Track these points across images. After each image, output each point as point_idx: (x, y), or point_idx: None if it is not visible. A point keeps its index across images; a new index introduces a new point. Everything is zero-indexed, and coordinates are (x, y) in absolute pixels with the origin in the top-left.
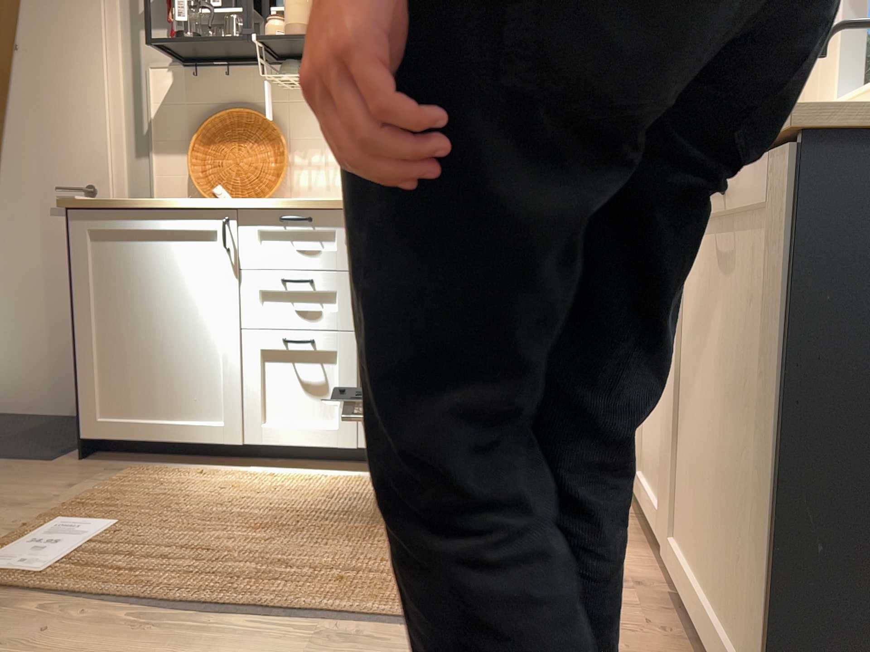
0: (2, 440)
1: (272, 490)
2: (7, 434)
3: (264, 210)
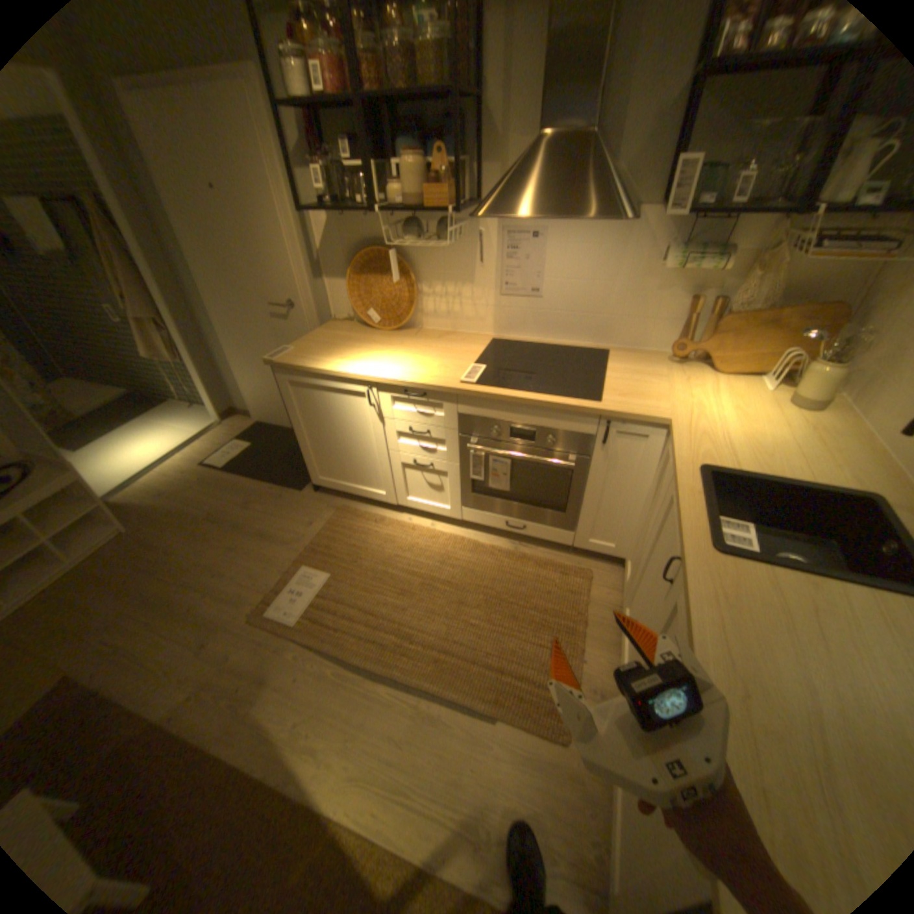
0: (277, 461)
1: (411, 546)
2: (280, 455)
3: (393, 385)
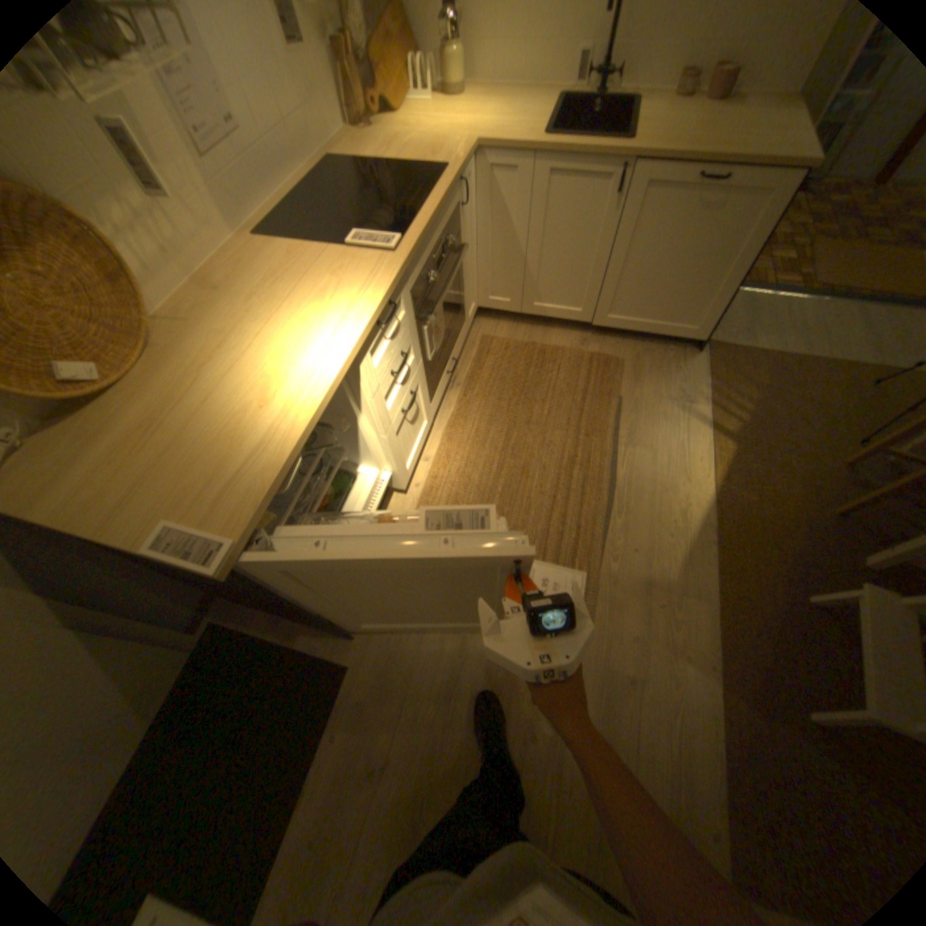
0: (243, 765)
1: (460, 474)
2: (219, 770)
3: (370, 326)
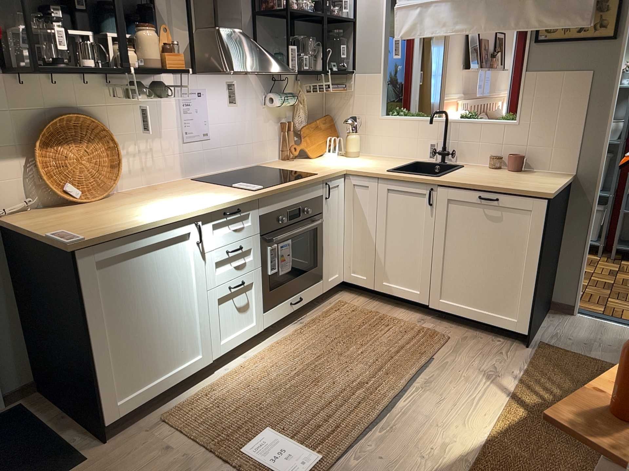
0: None
1: (265, 371)
2: None
3: (216, 211)
